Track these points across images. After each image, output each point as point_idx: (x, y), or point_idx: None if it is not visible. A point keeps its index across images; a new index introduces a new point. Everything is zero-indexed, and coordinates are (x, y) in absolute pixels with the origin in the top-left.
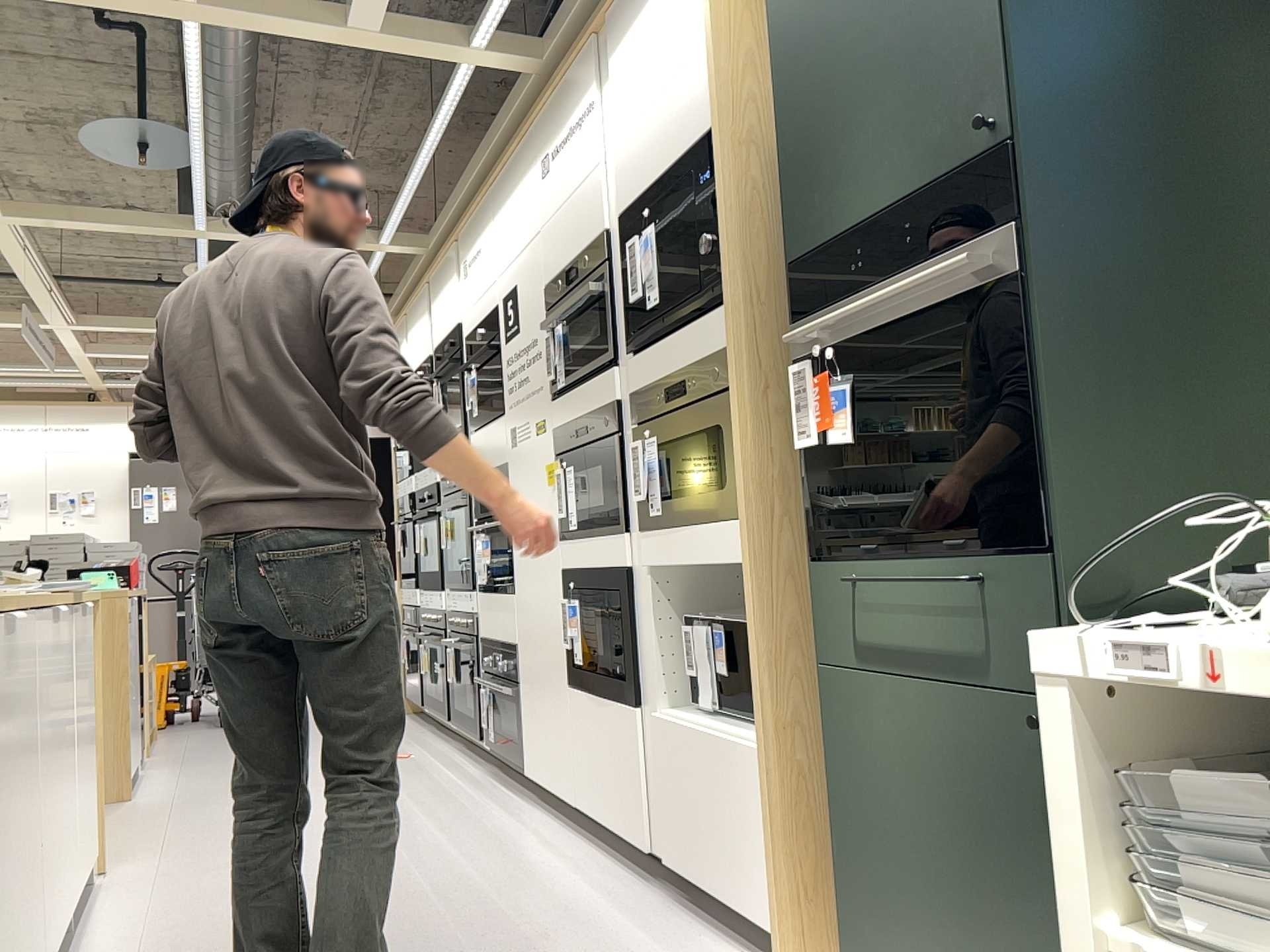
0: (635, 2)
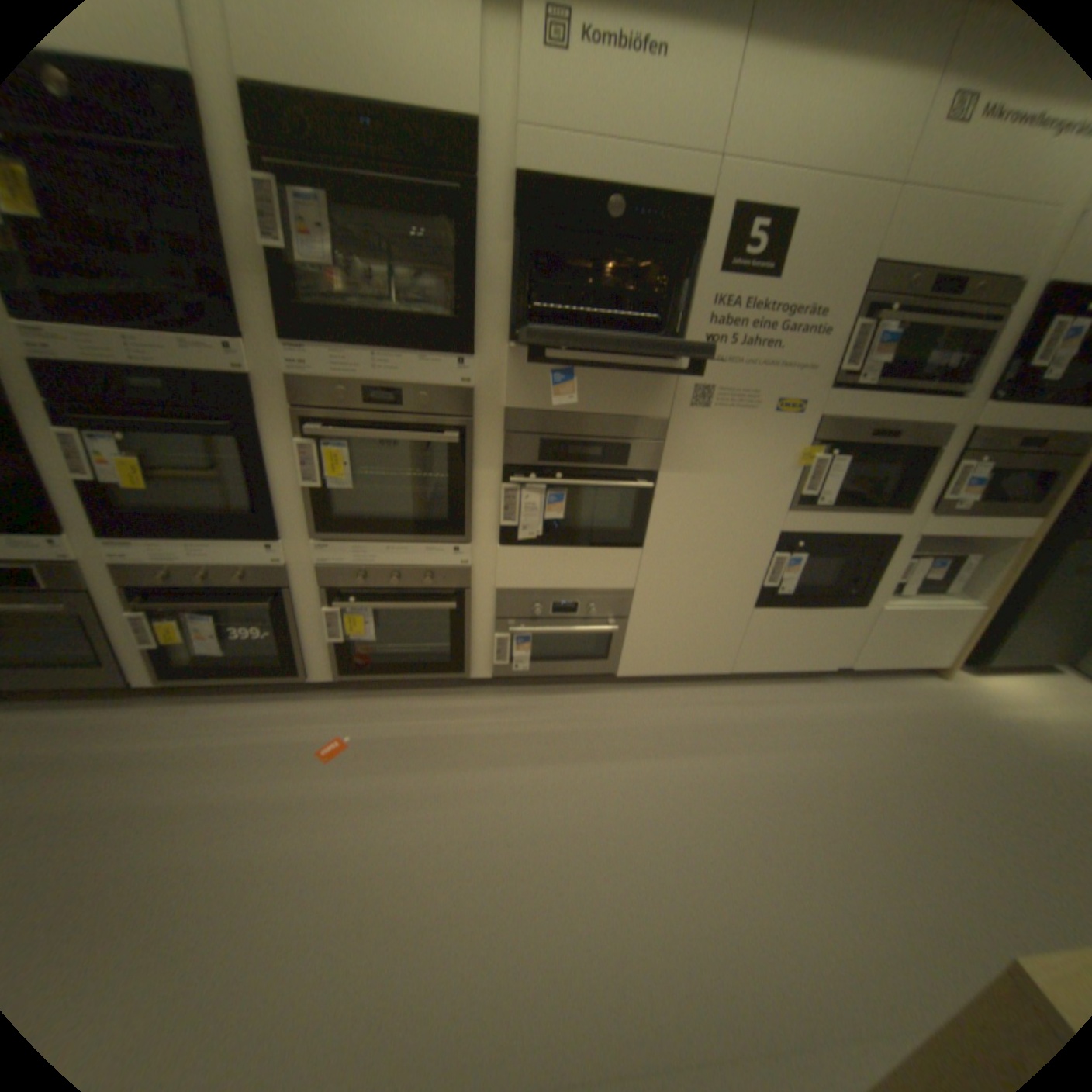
0: None
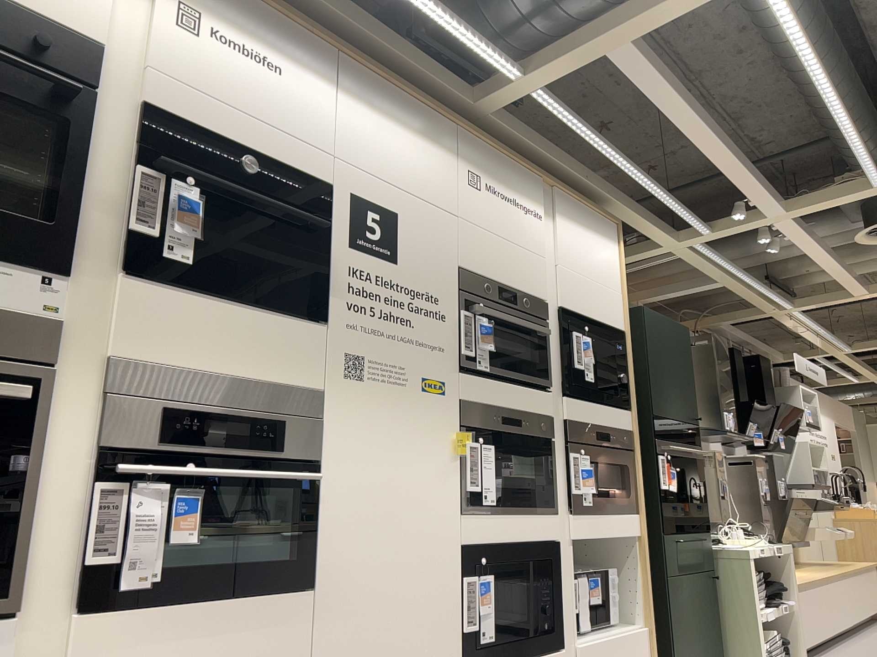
0: (577, 214)
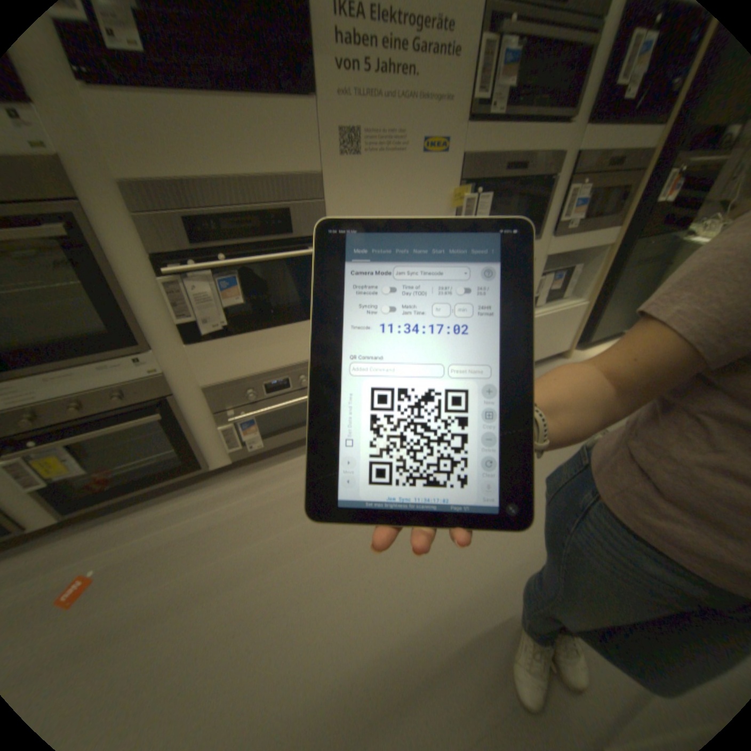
0: None
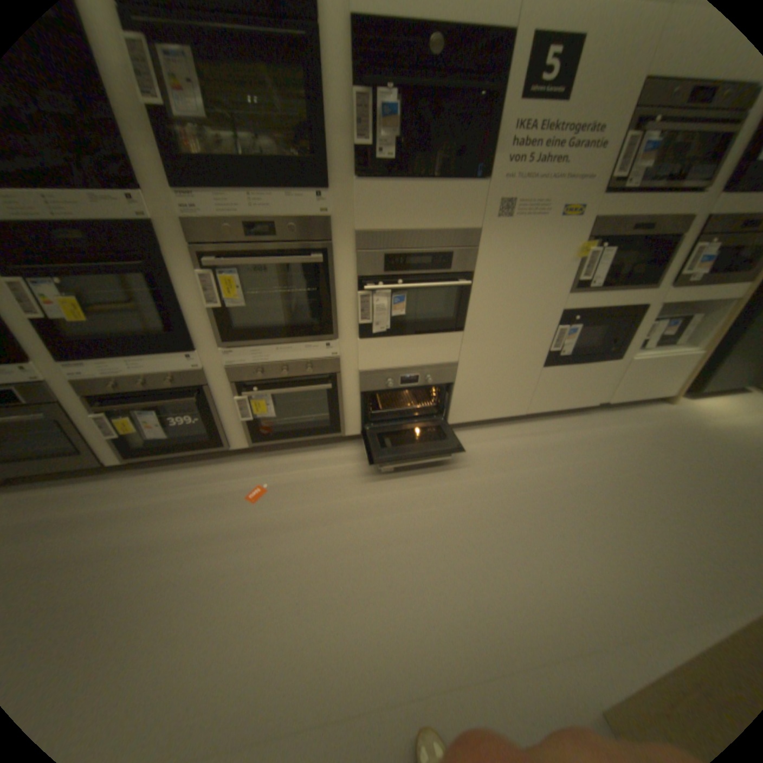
0: None
